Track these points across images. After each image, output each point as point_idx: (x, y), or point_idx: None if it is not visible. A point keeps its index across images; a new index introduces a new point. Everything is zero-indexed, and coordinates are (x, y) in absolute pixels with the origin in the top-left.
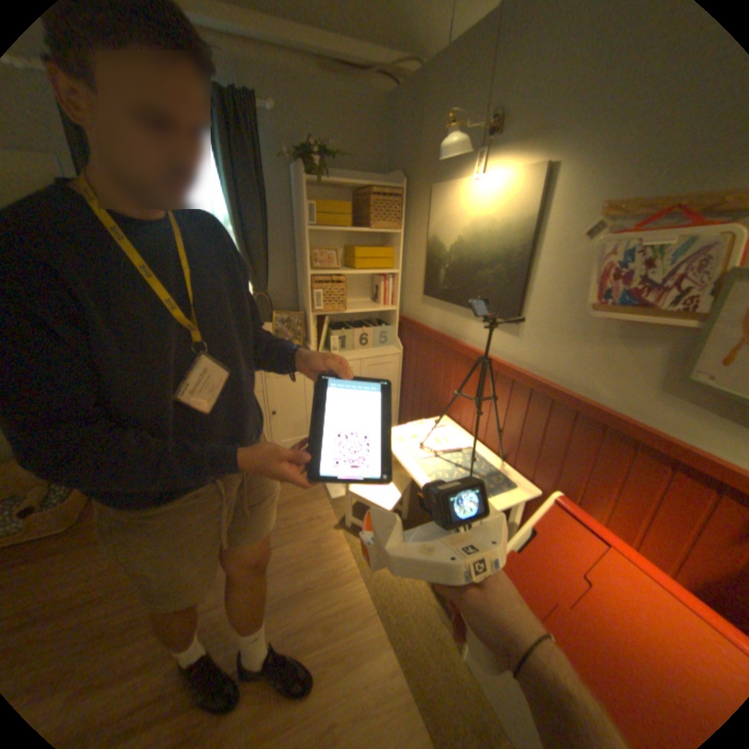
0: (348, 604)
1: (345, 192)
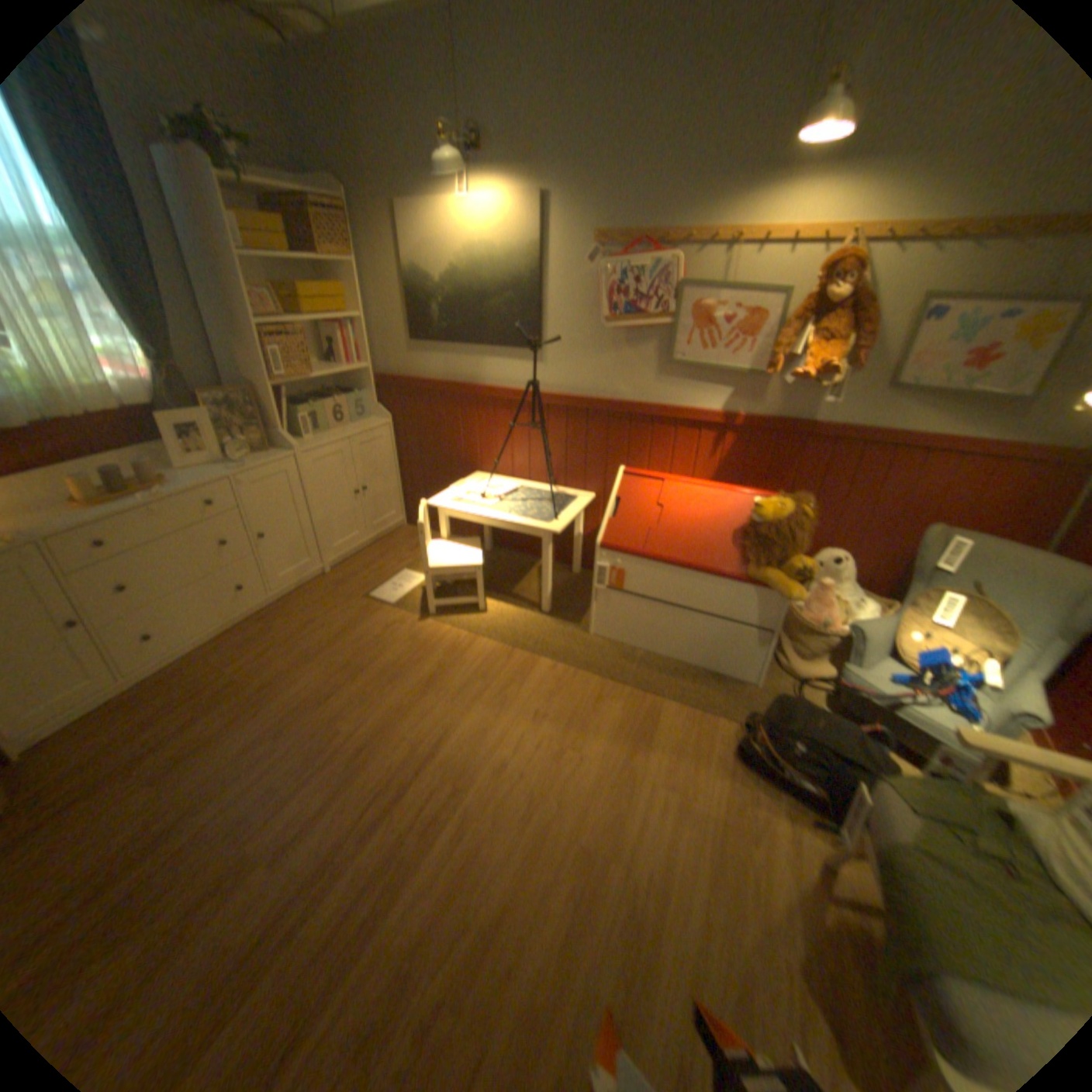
0: (483, 655)
1: (246, 197)
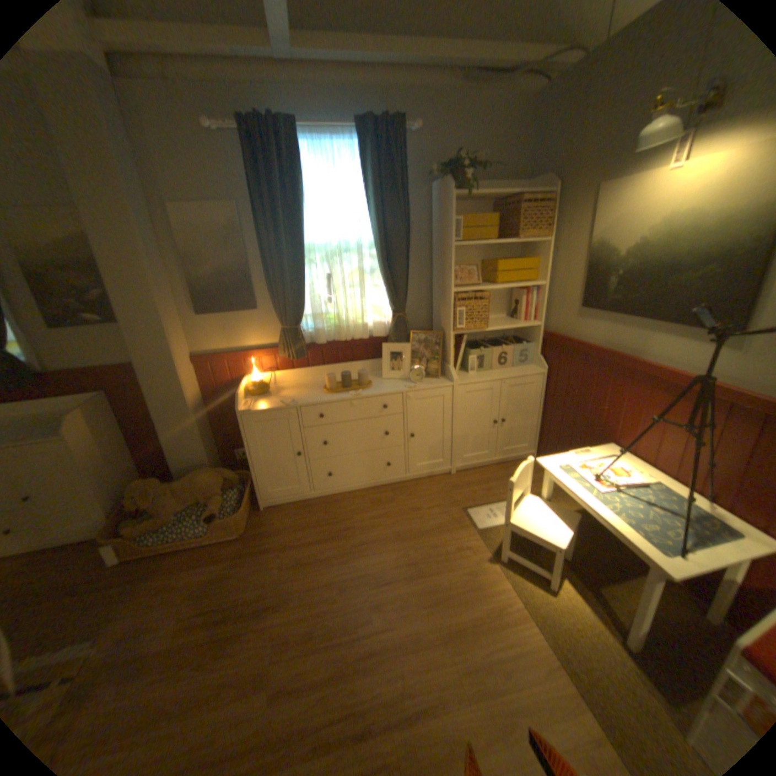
0: (524, 649)
1: (486, 203)
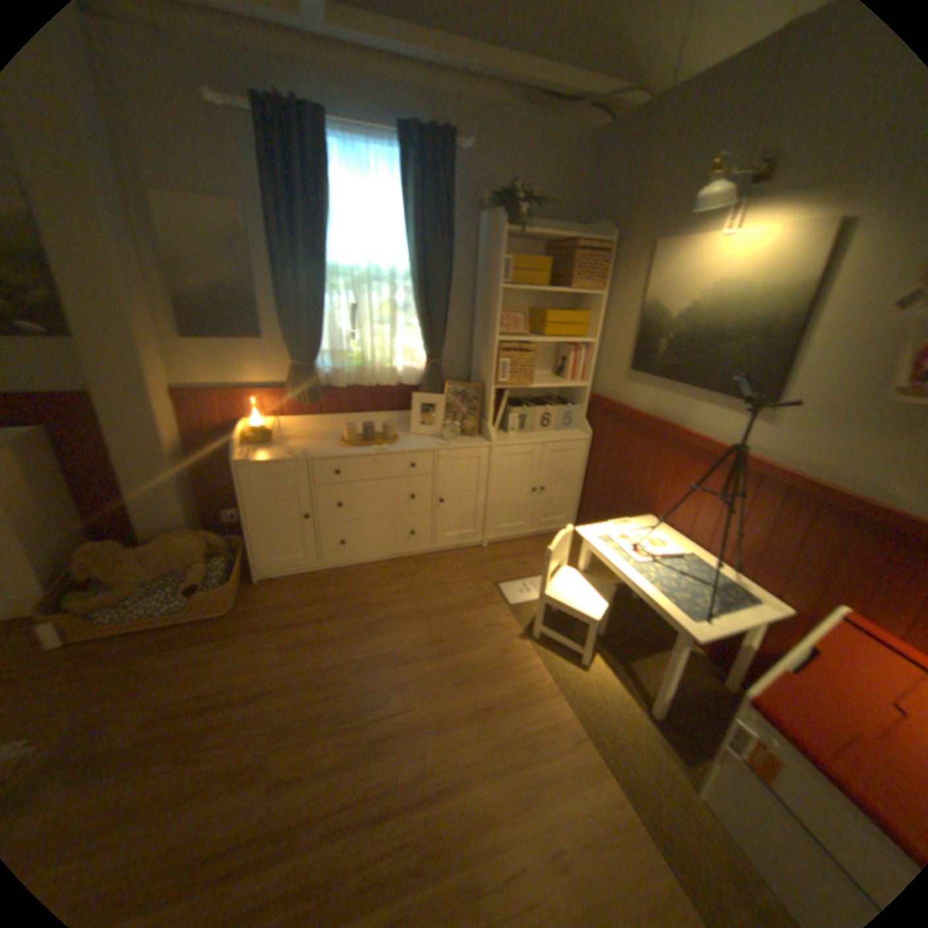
0: (552, 723)
1: (537, 245)
